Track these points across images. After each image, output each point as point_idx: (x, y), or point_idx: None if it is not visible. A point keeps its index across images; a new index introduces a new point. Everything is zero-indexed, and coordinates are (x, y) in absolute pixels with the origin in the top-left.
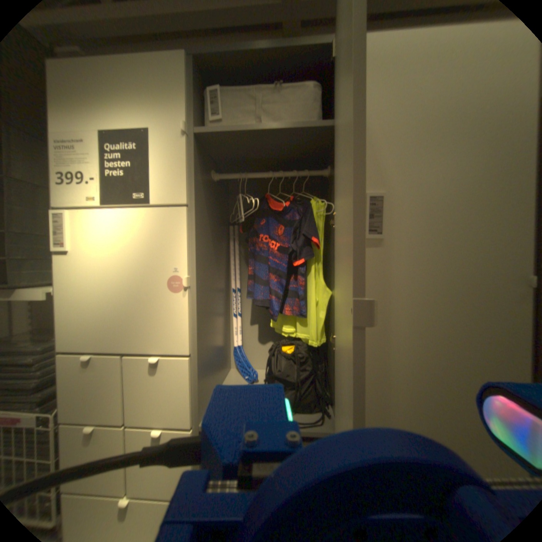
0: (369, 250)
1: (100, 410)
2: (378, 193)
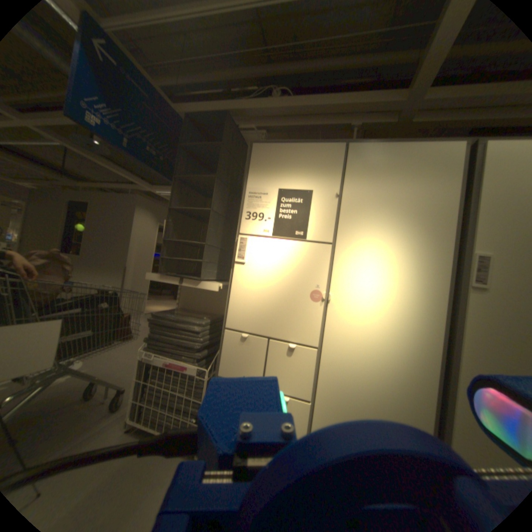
0: (472, 295)
1: (247, 373)
2: (485, 254)
